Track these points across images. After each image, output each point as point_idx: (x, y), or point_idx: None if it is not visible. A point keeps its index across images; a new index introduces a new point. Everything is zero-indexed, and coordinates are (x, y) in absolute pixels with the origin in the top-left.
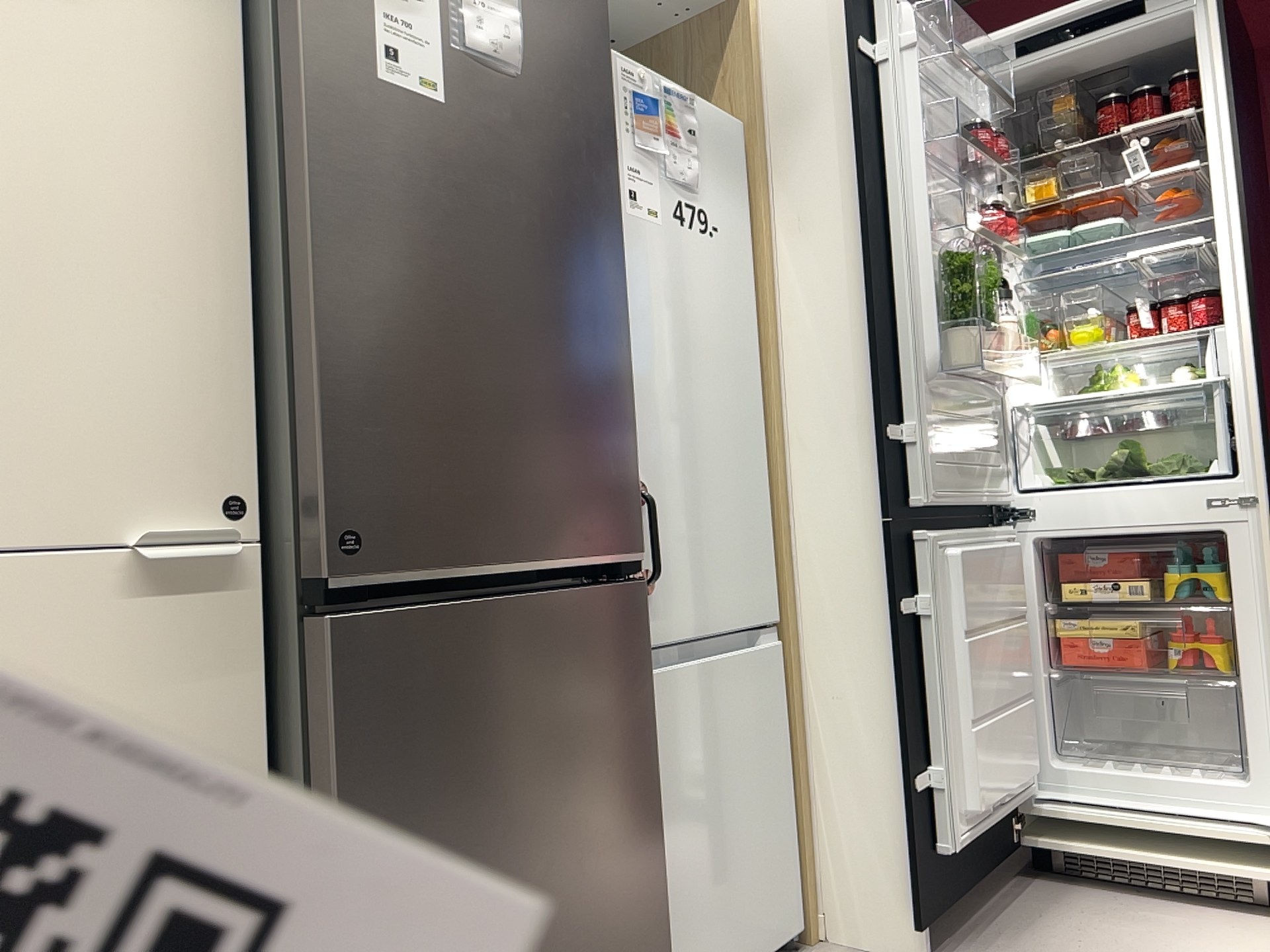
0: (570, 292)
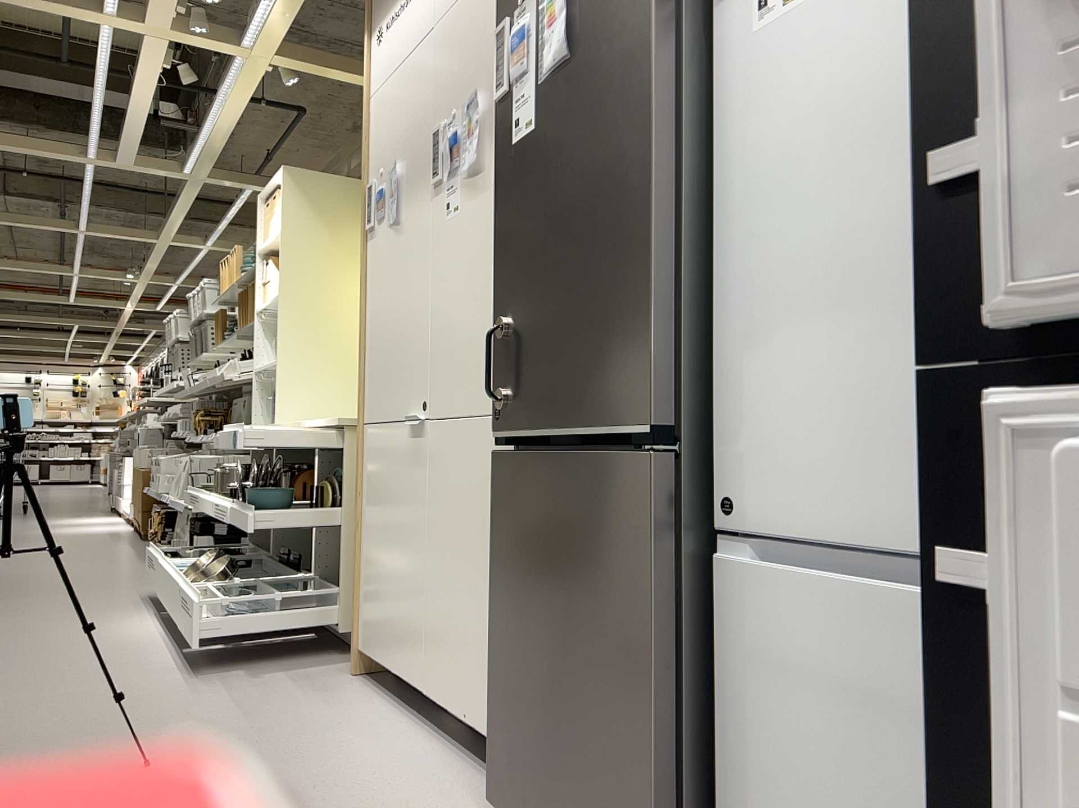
0: (600, 204)
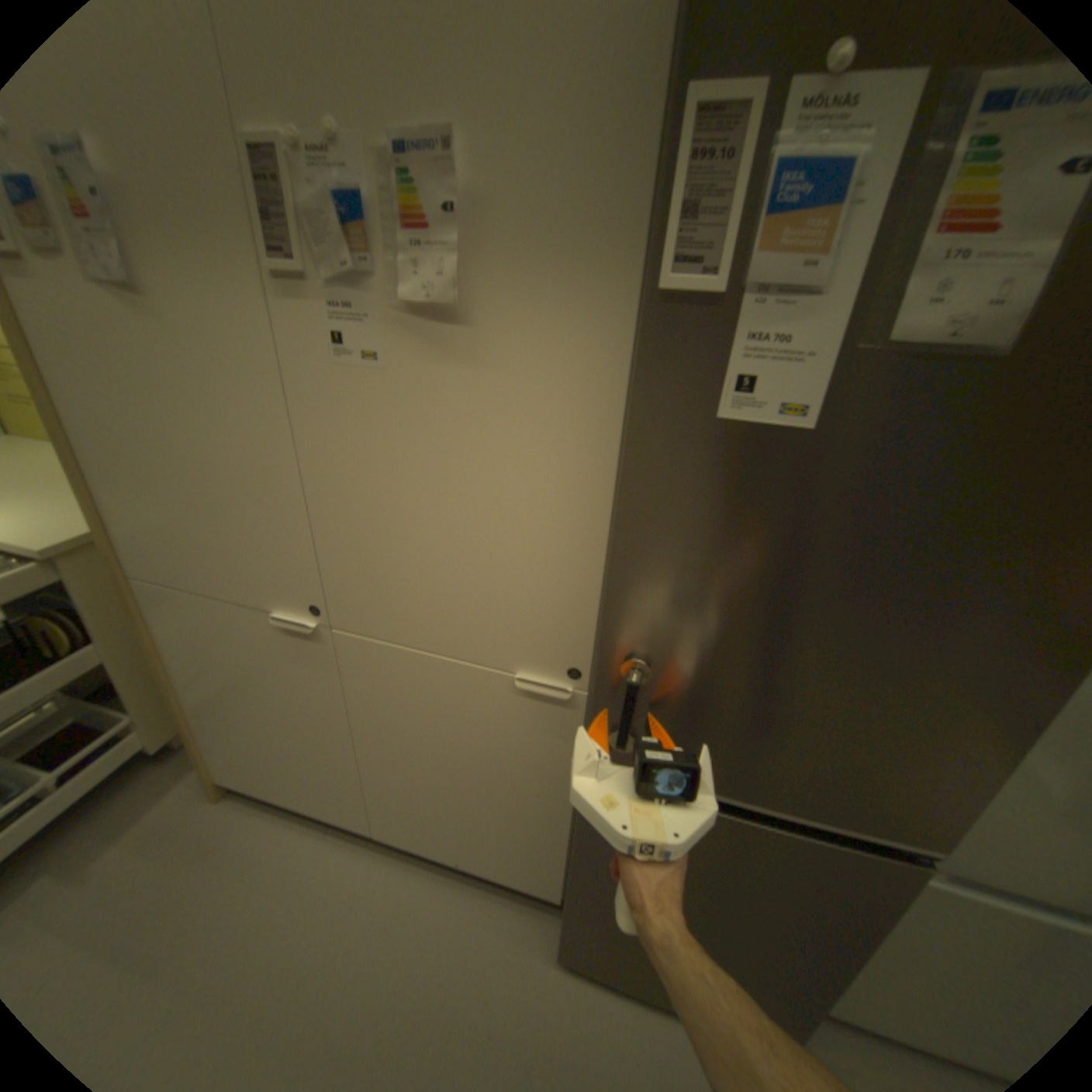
0: (965, 628)
